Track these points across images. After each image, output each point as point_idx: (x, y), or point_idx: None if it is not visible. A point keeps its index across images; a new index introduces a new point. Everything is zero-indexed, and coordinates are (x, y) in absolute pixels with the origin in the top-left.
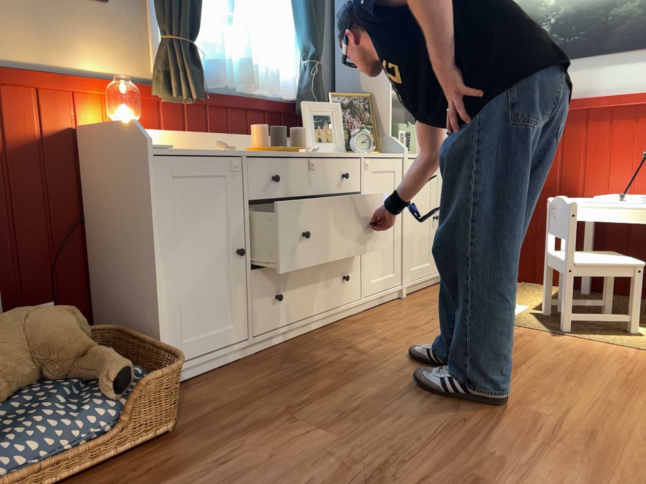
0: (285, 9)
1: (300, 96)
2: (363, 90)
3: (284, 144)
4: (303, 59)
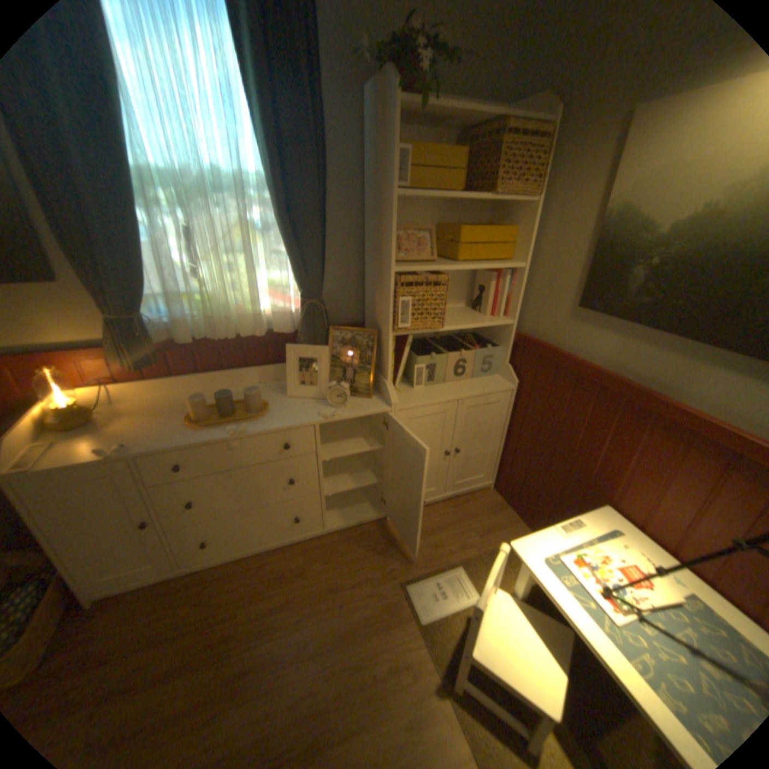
0: (276, 238)
1: (299, 329)
2: (376, 320)
3: (227, 410)
4: (300, 292)
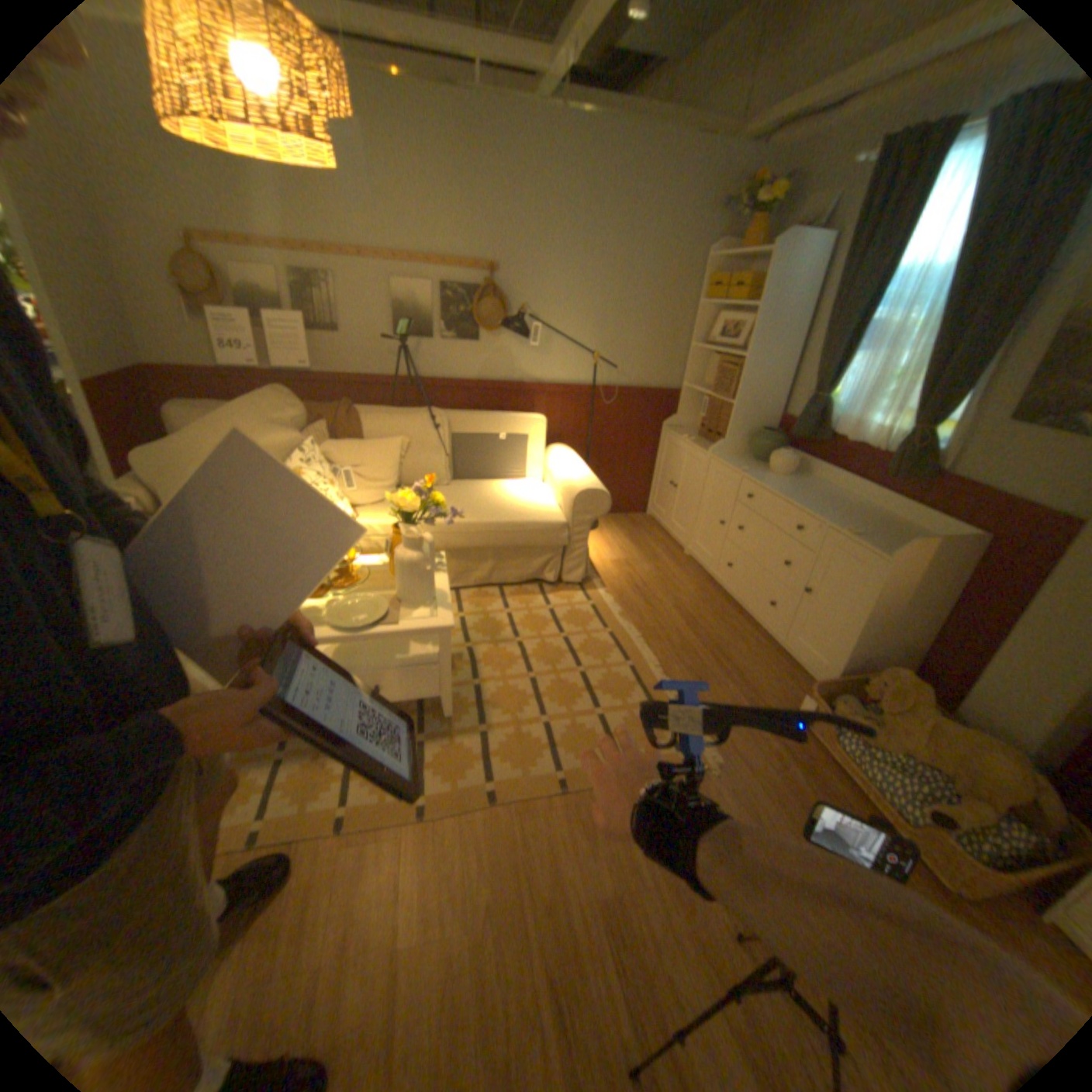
0: None
1: None
2: None
3: None
4: None
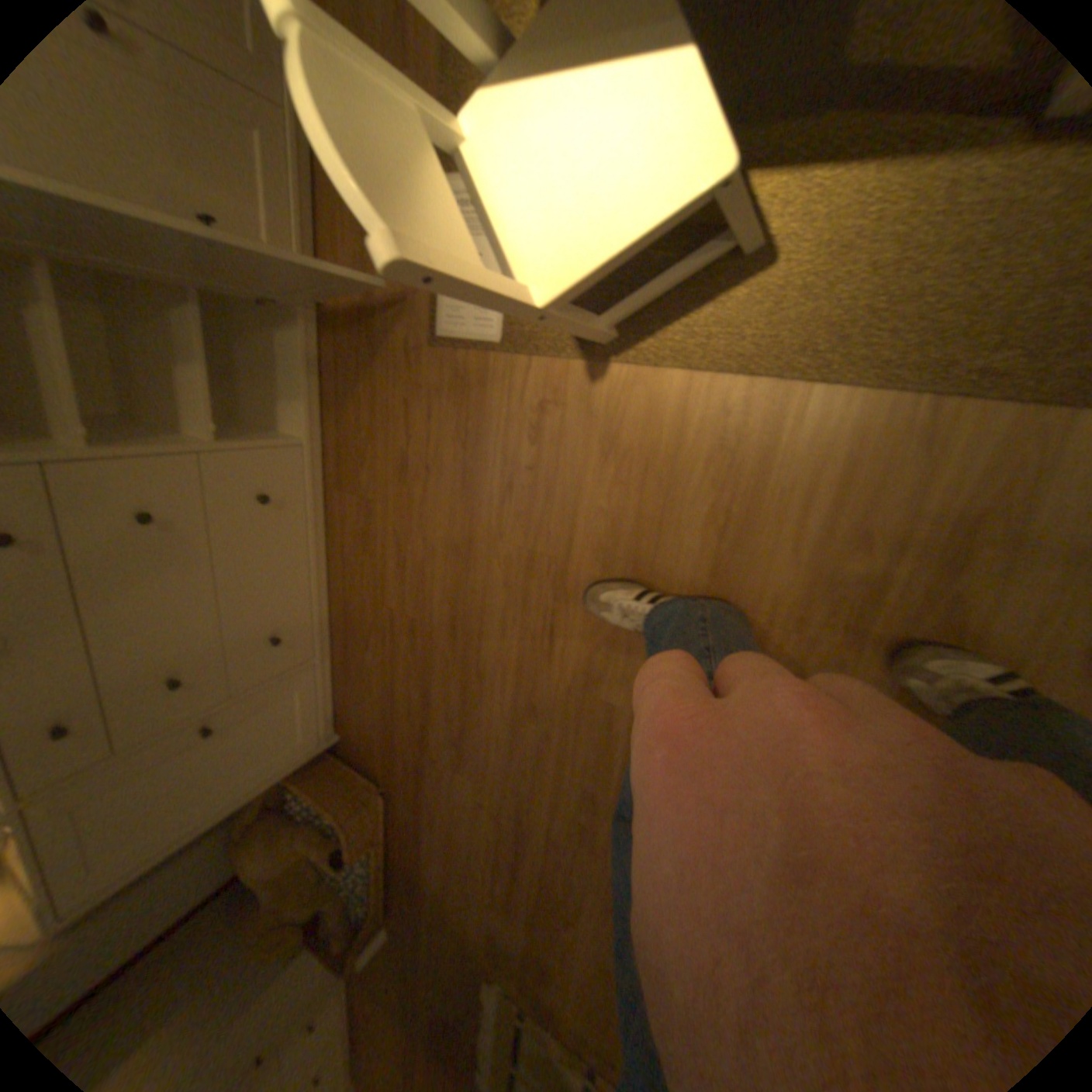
0: None
1: None
2: None
3: None
4: None
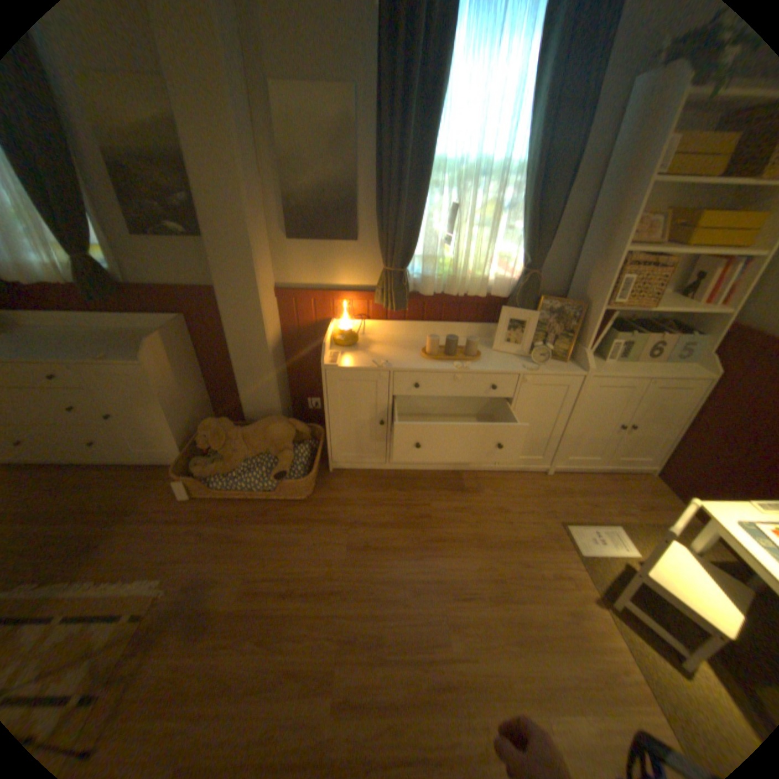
0: (517, 216)
1: (511, 295)
2: (586, 294)
3: (452, 351)
4: (523, 263)
